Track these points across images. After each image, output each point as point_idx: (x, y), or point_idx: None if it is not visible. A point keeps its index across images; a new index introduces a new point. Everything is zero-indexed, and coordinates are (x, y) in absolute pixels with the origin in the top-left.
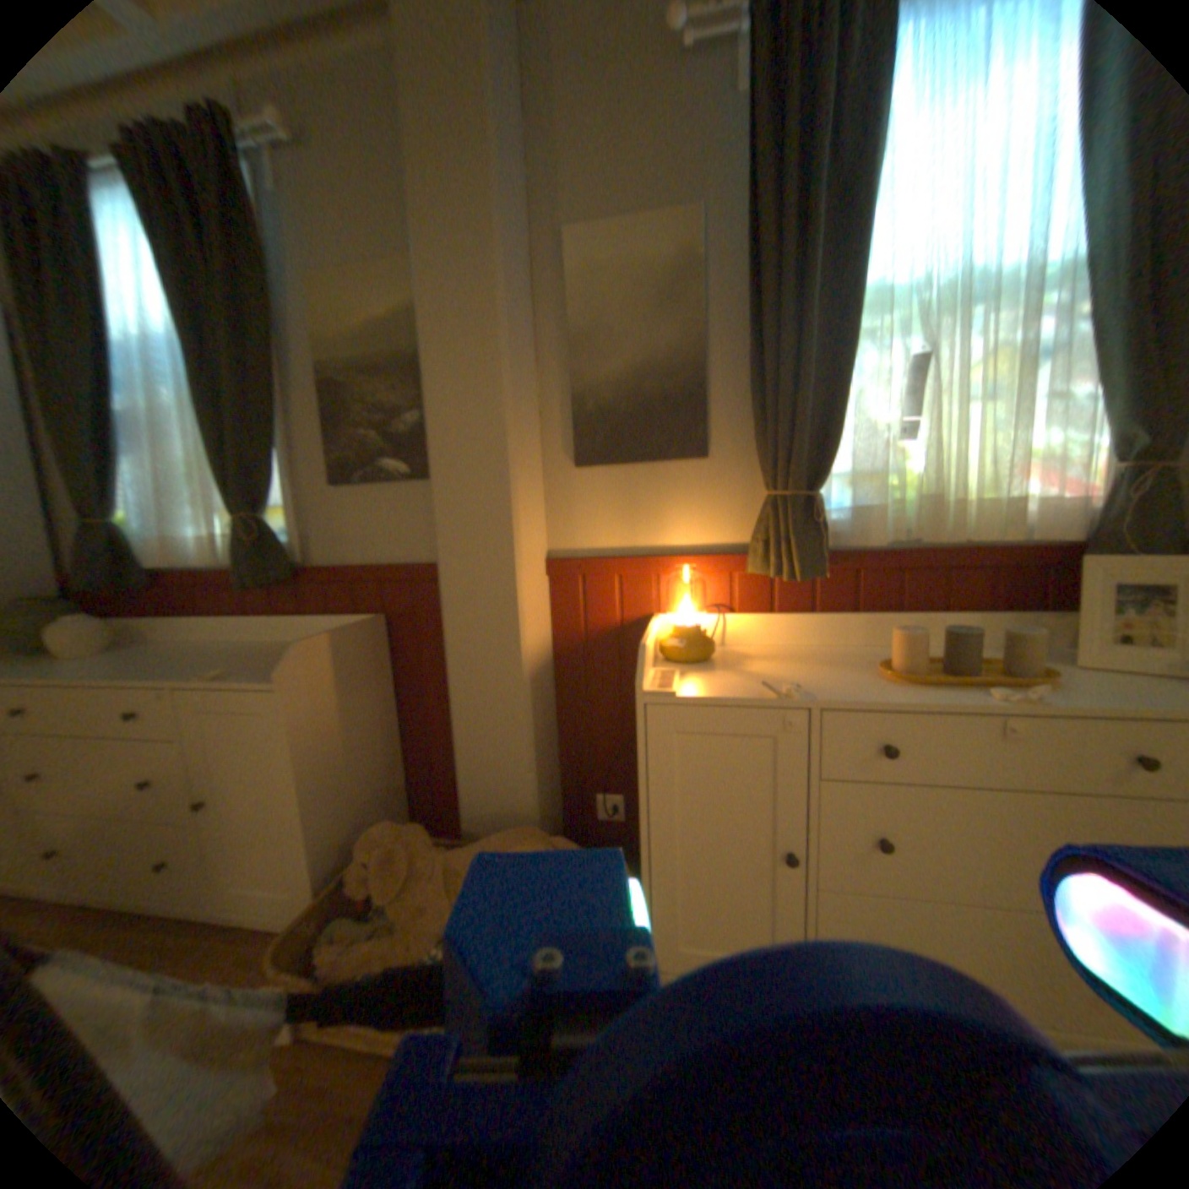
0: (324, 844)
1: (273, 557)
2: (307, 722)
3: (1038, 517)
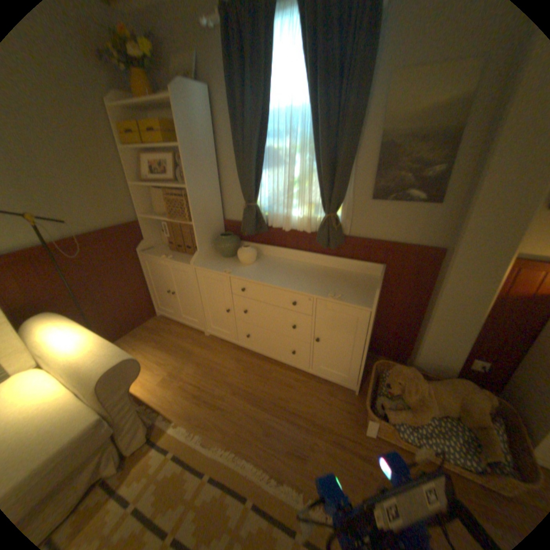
0: (364, 363)
1: (337, 233)
2: (373, 321)
3: None
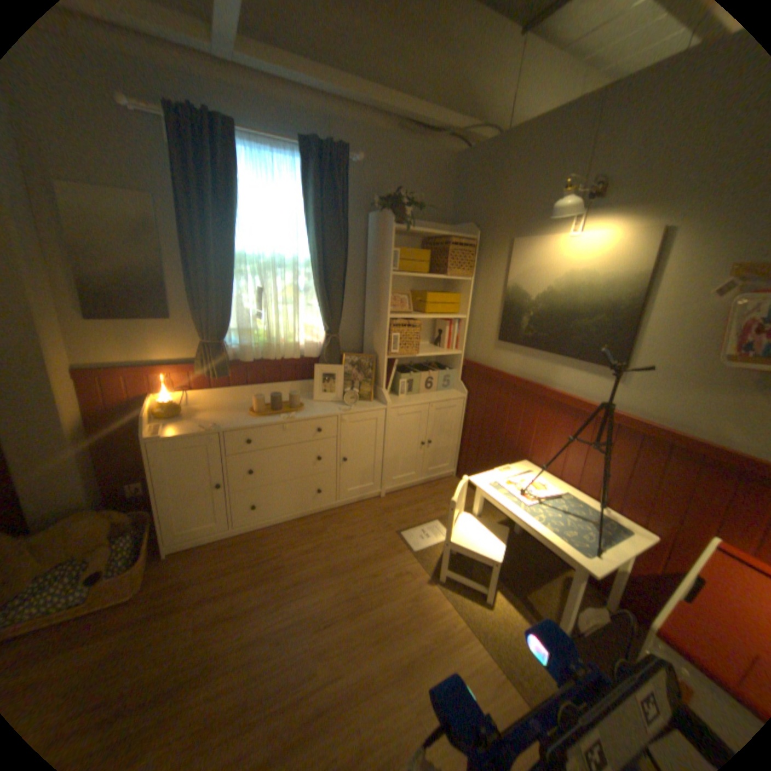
0: None
1: None
2: None
3: (305, 348)
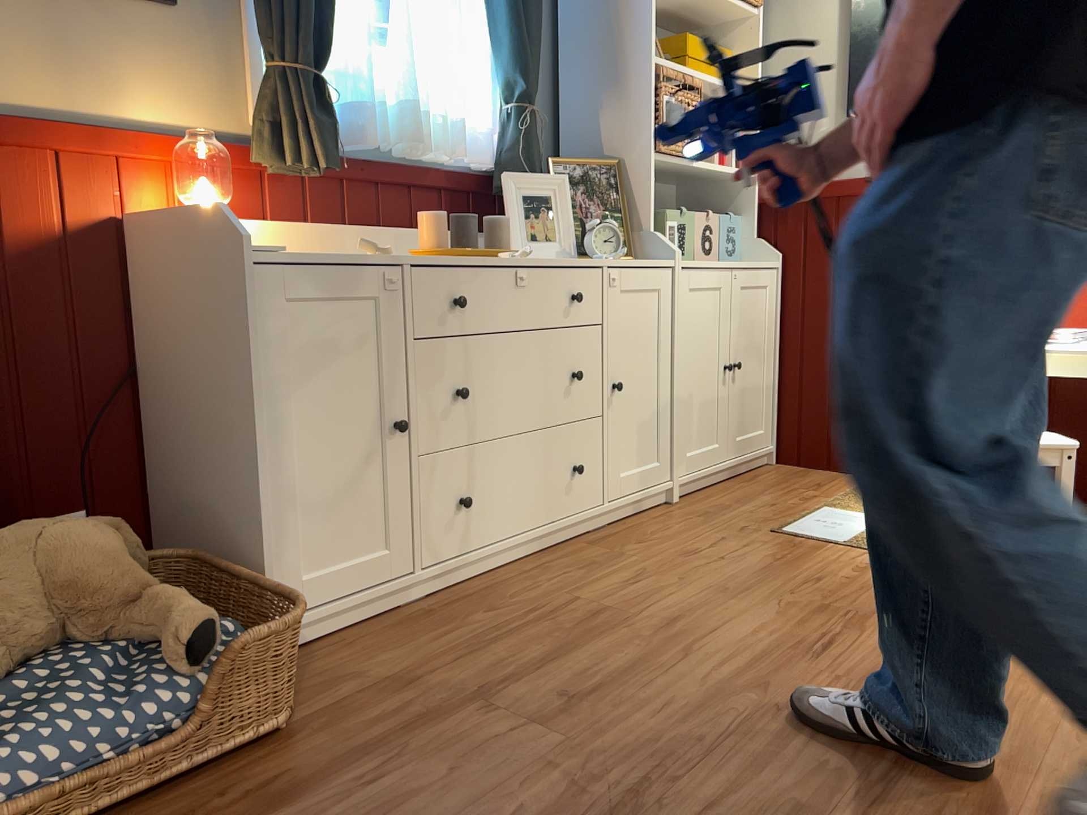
0: None
1: None
2: None
3: (462, 145)
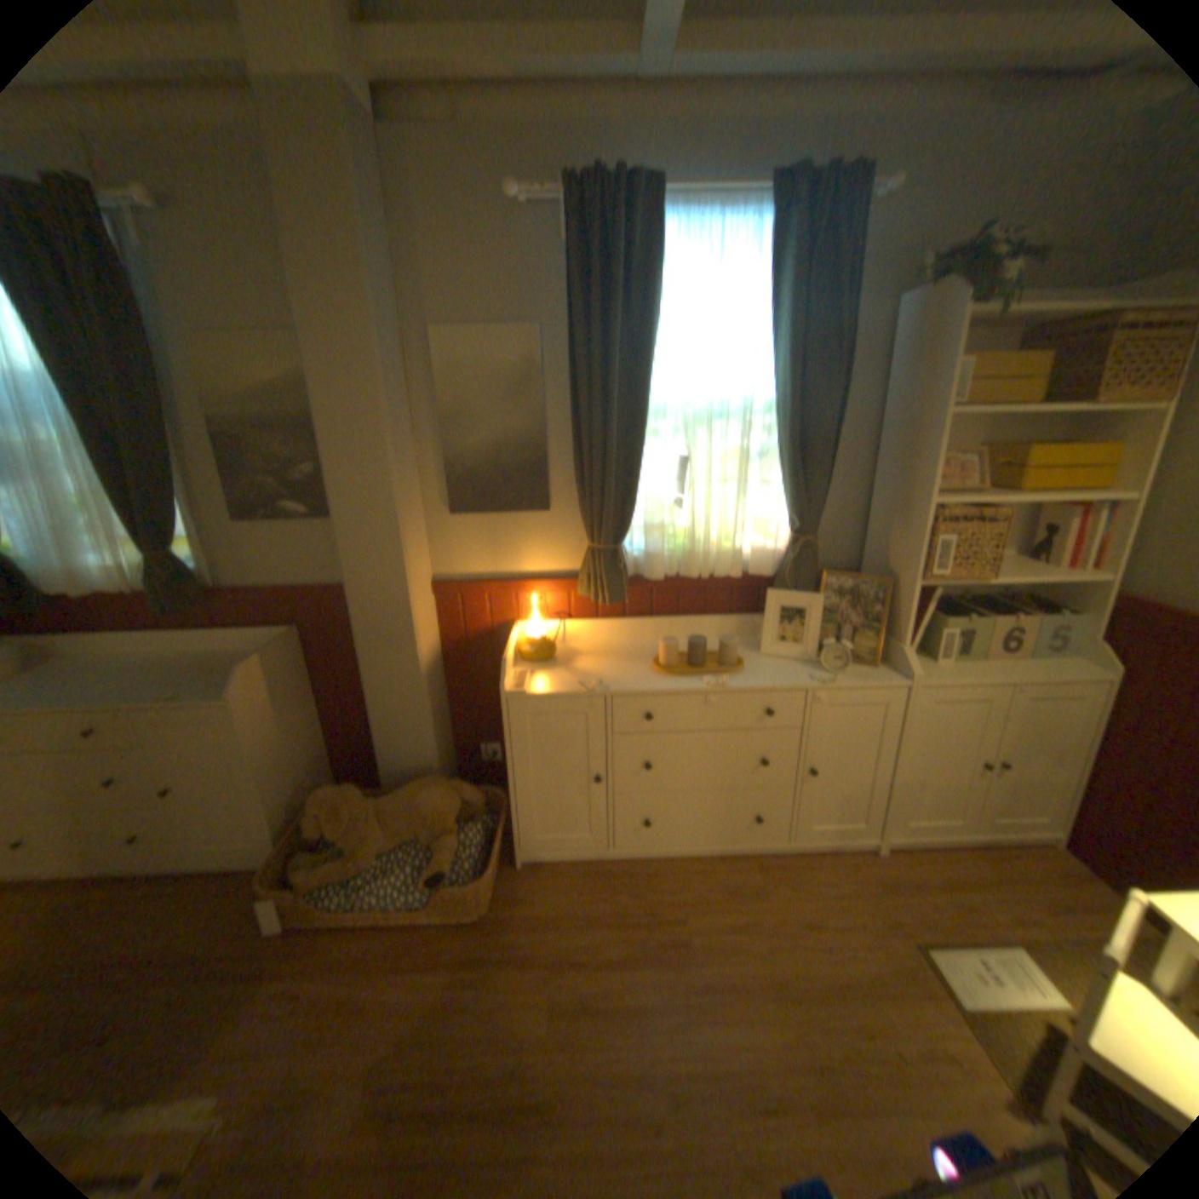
0: (272, 809)
1: (181, 587)
2: (248, 727)
3: (751, 558)
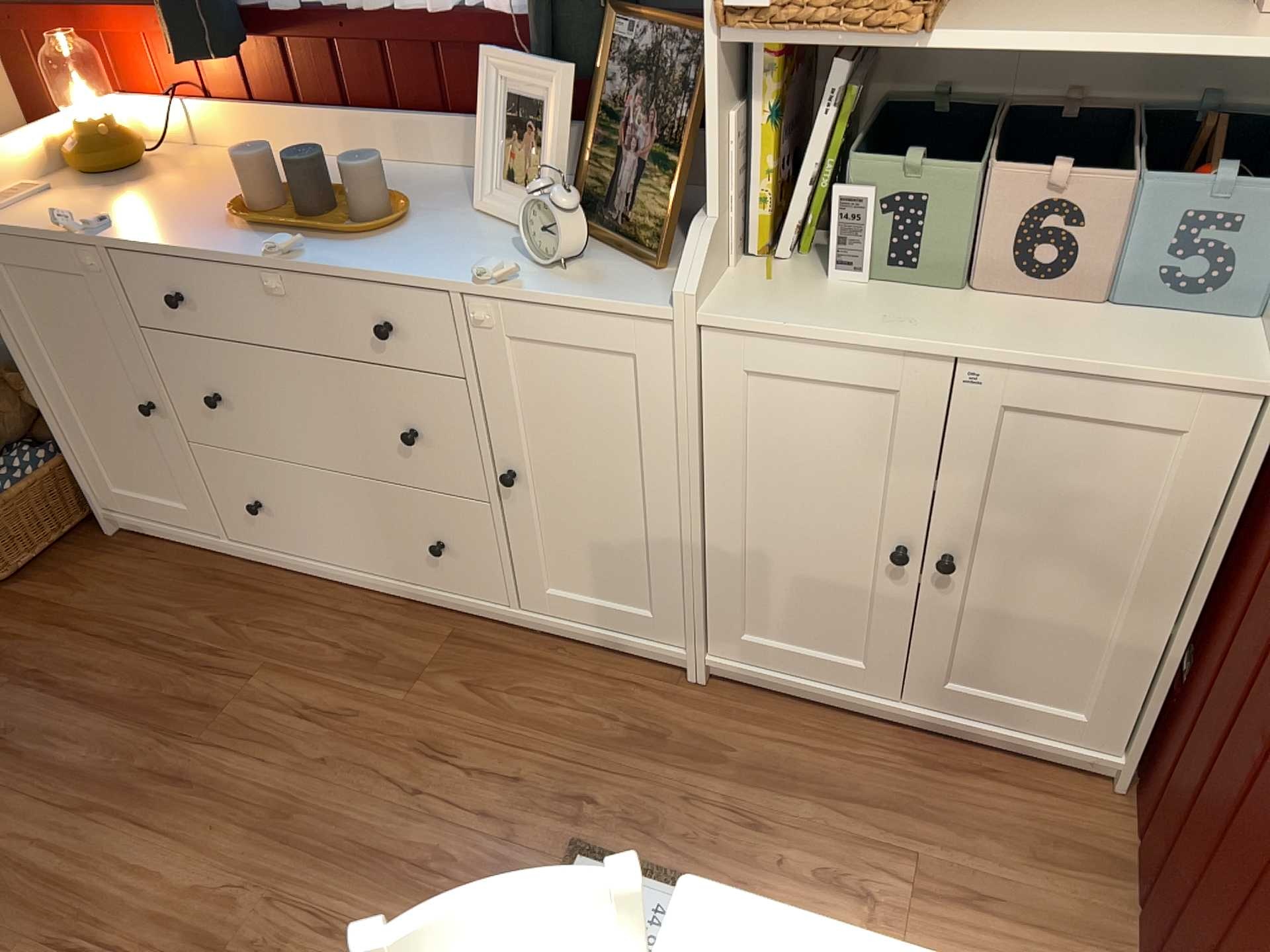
0: None
1: None
2: None
3: None
